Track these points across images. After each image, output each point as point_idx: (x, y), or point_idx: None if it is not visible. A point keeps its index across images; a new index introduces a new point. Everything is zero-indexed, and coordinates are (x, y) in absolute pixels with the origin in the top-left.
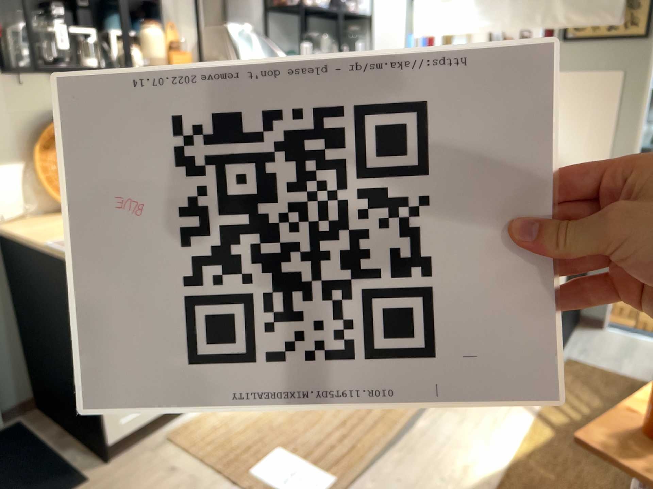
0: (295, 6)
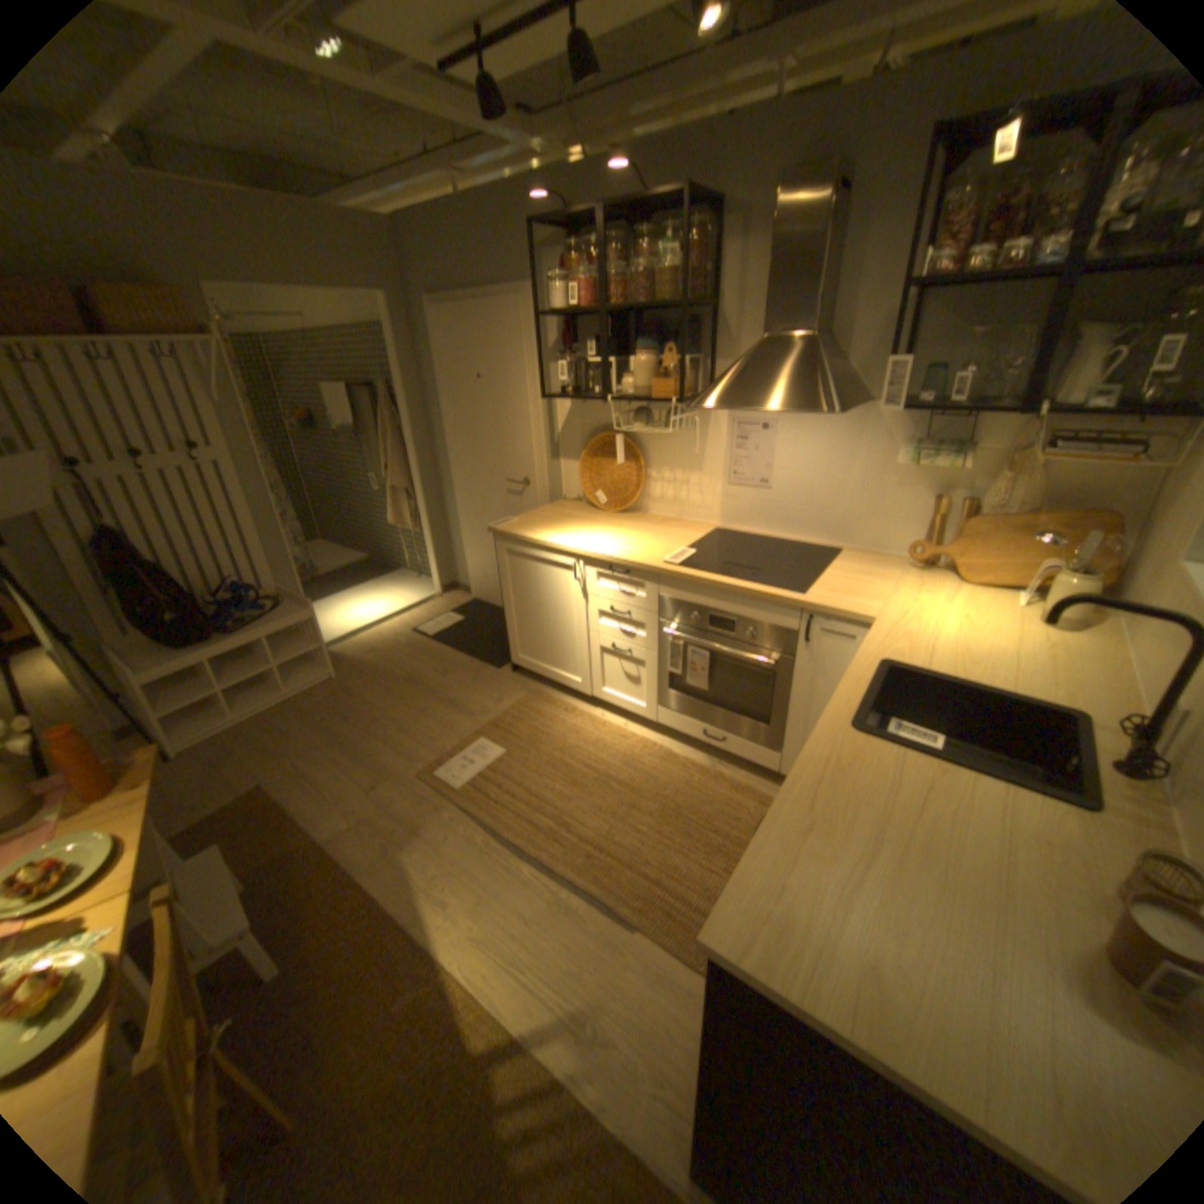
0: (974, 271)
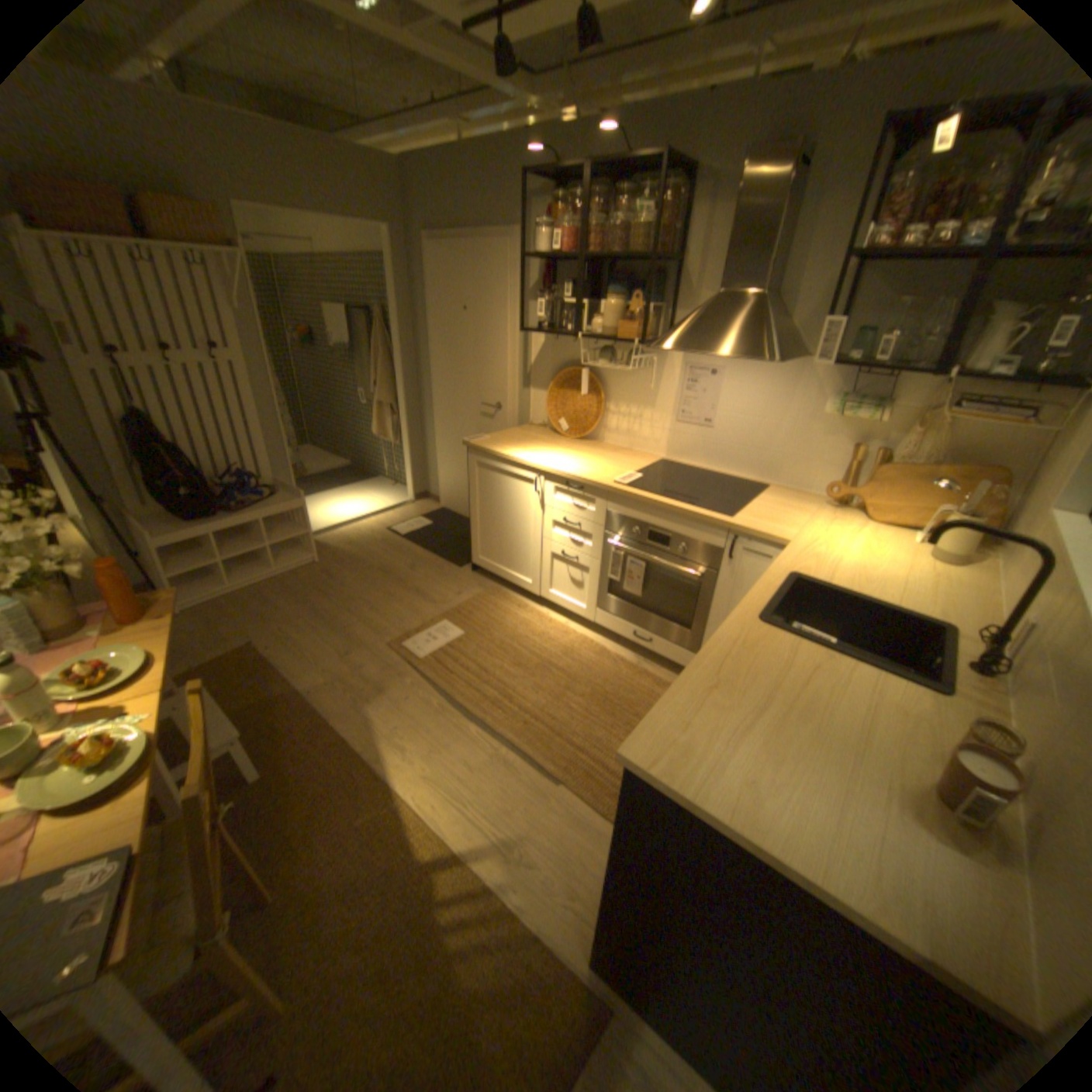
0: (908, 248)
